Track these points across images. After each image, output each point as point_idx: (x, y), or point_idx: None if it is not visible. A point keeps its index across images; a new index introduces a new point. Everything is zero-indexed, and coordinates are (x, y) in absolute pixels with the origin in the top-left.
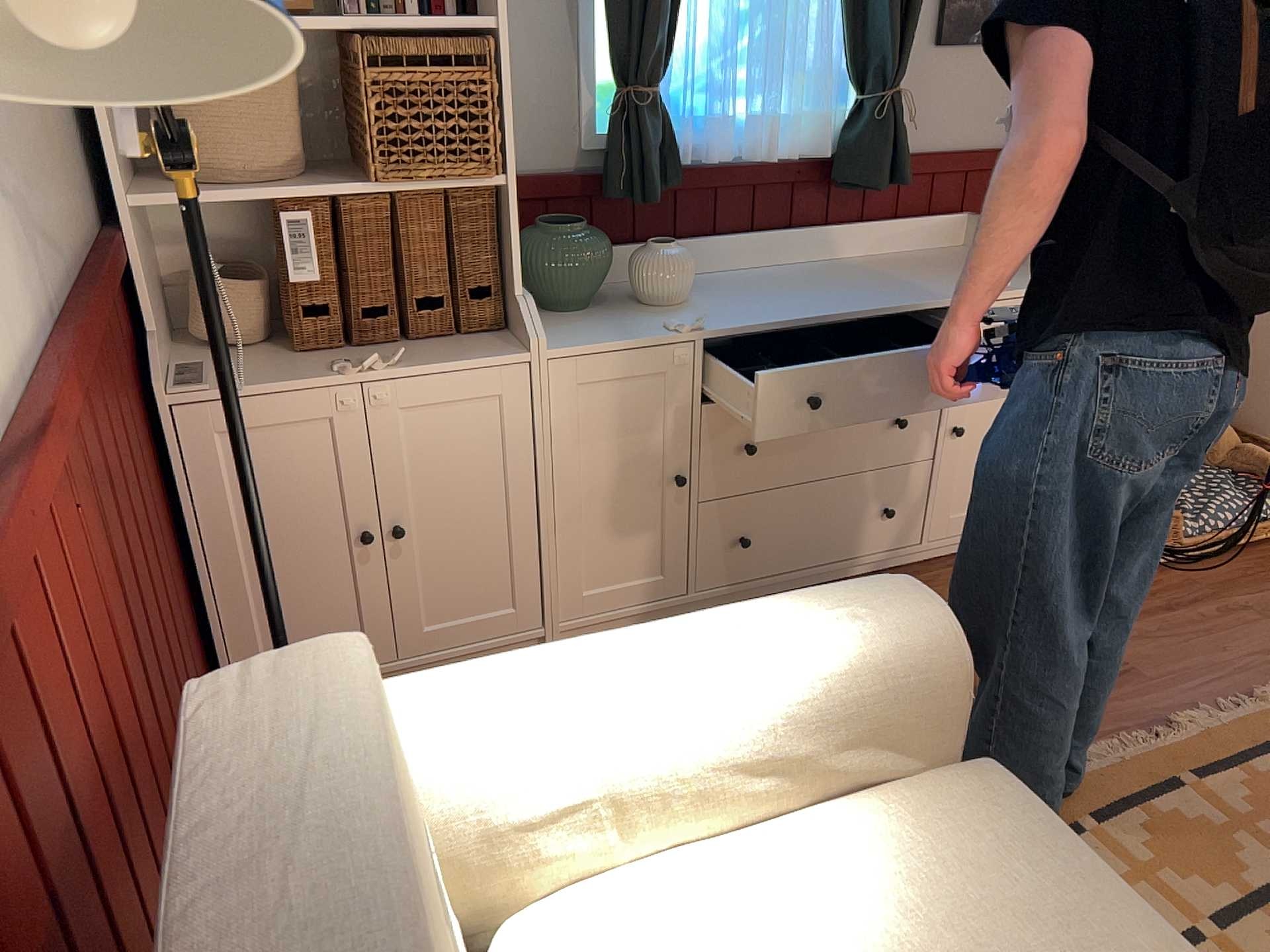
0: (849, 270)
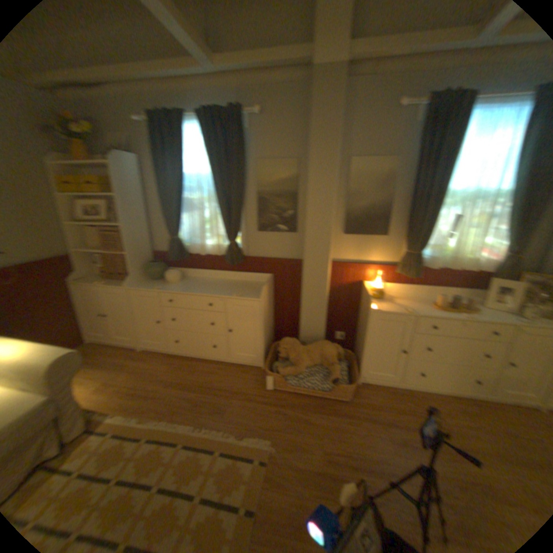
0: (226, 283)
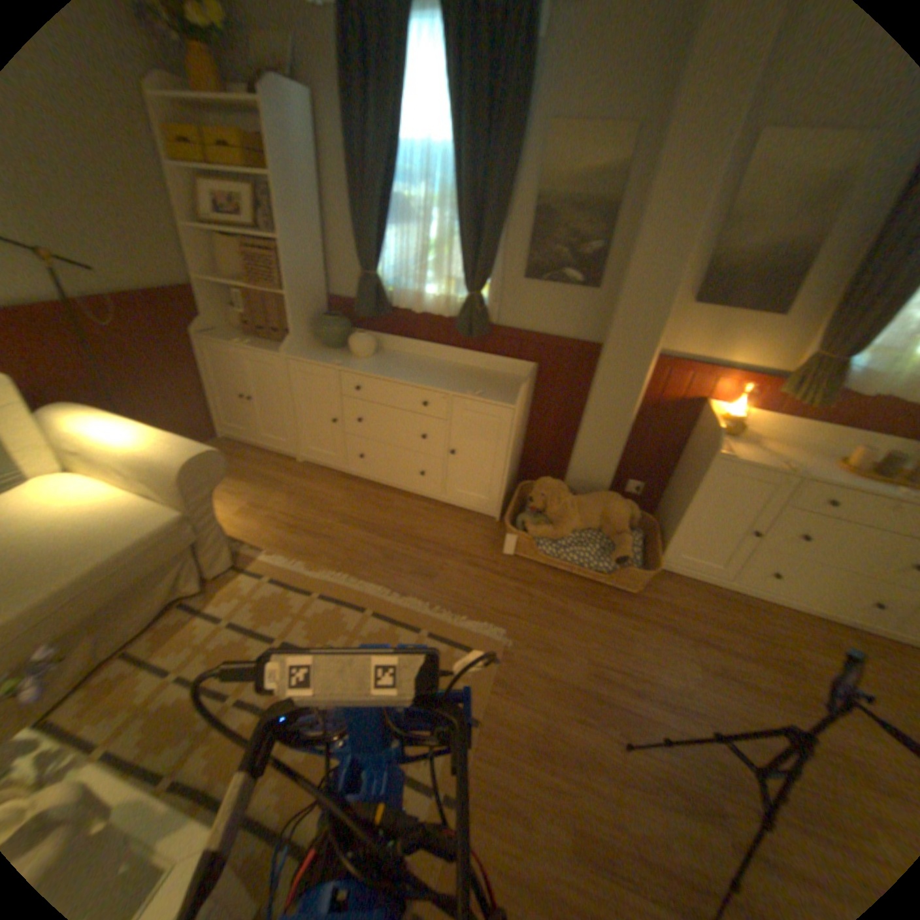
0: (454, 369)
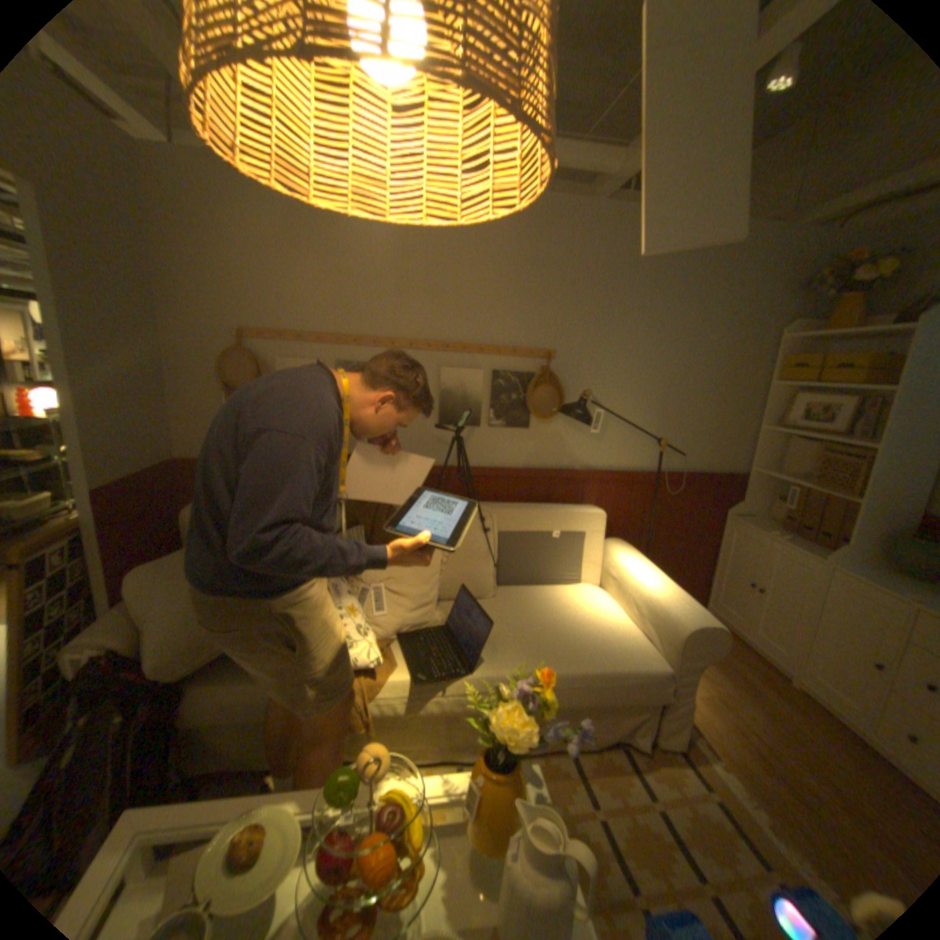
0: None
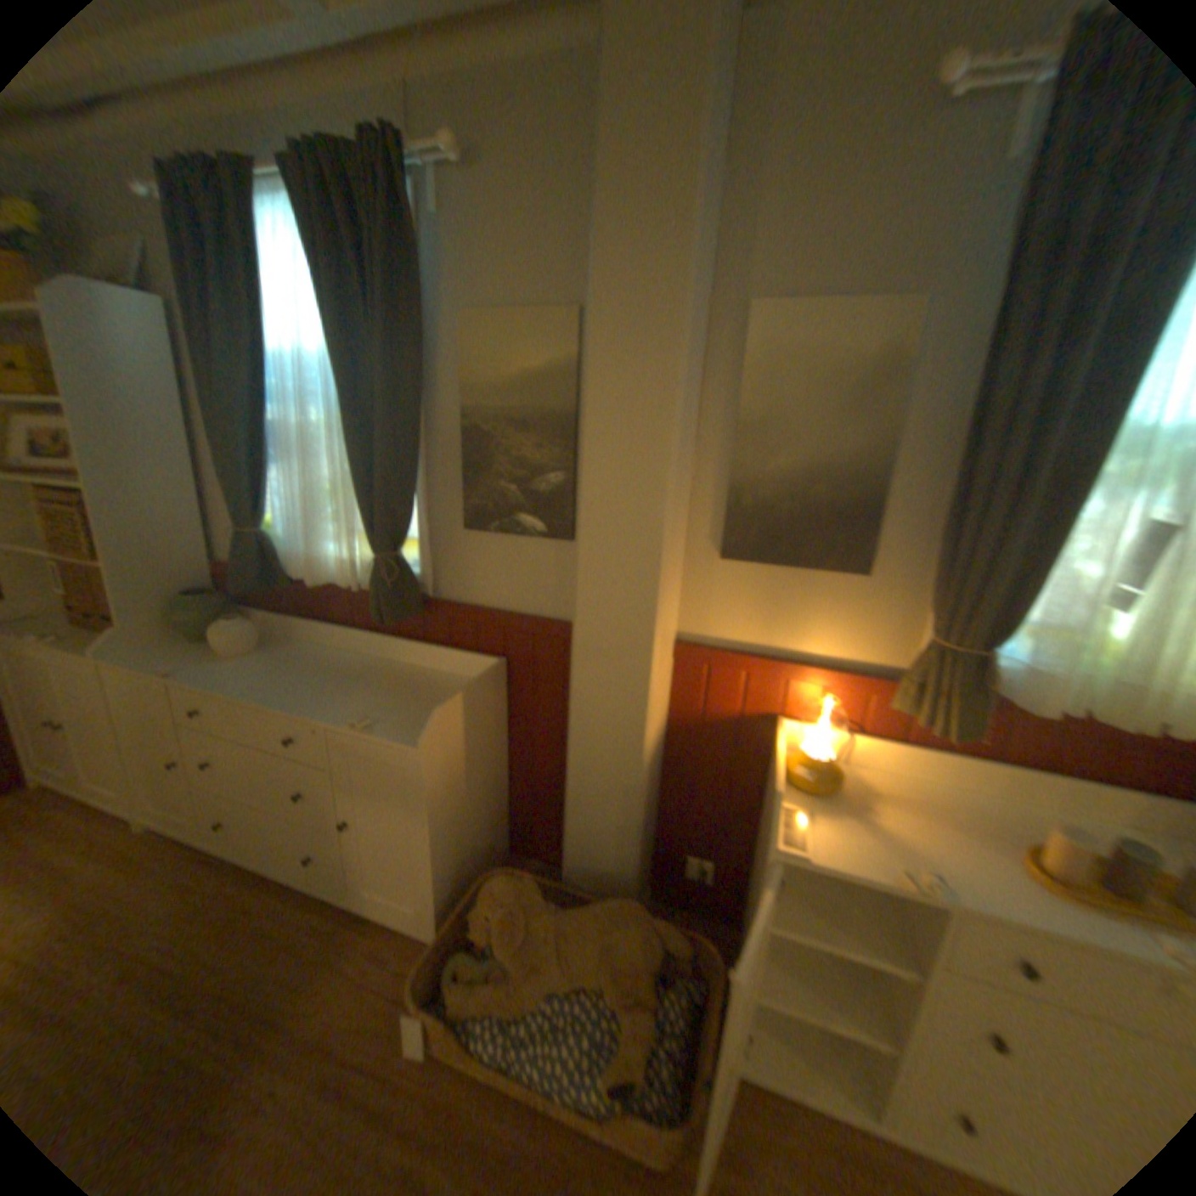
0: (374, 674)
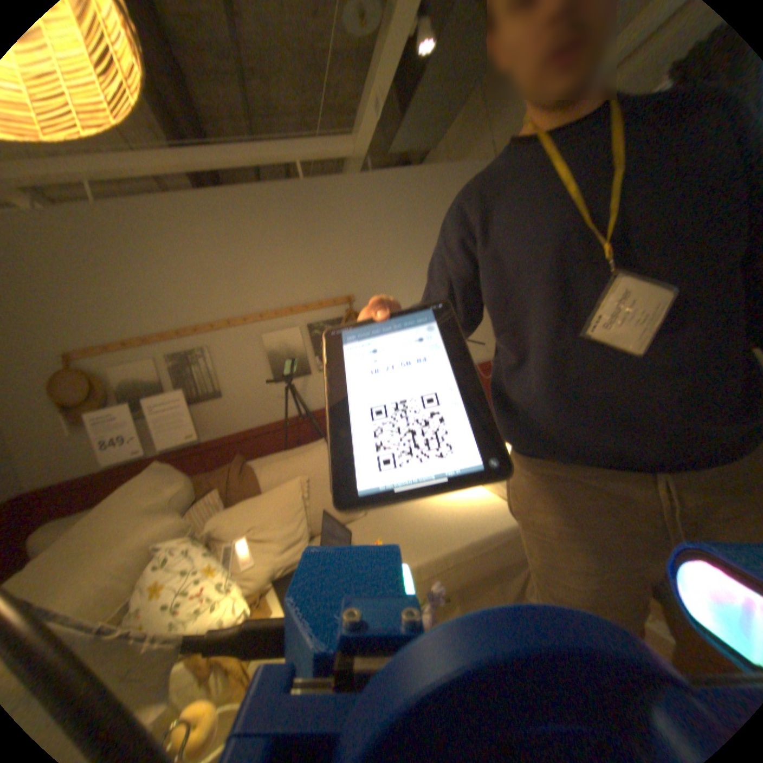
0: None
